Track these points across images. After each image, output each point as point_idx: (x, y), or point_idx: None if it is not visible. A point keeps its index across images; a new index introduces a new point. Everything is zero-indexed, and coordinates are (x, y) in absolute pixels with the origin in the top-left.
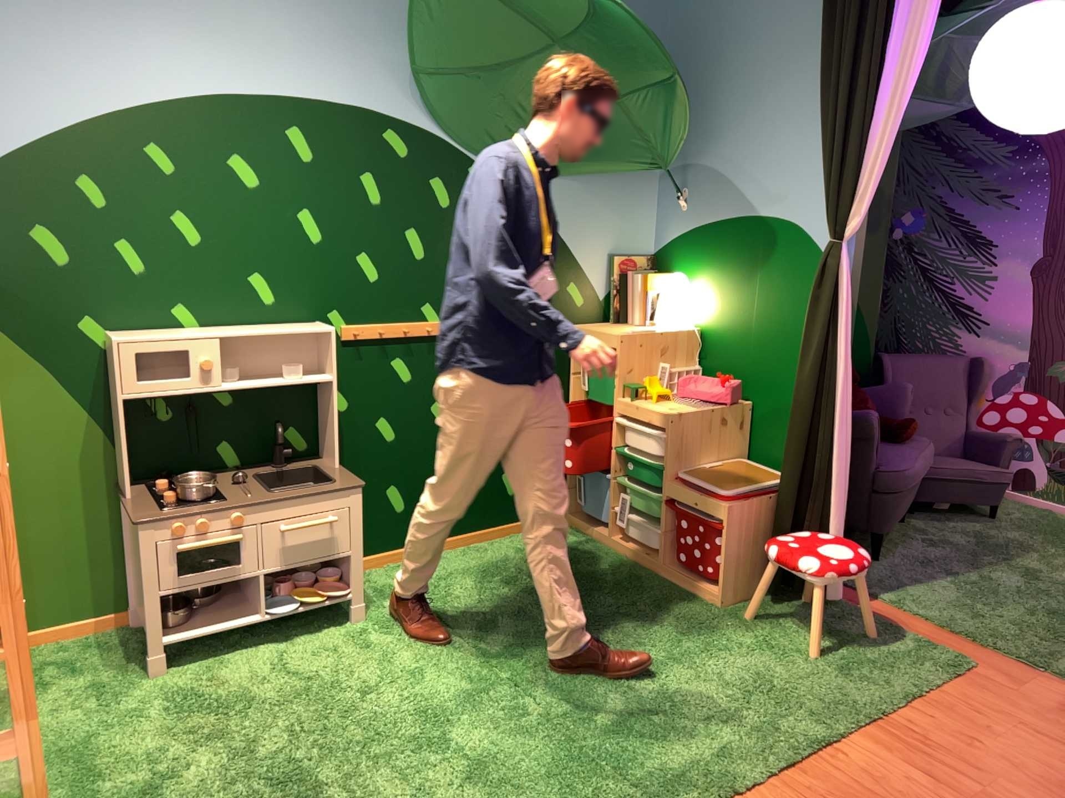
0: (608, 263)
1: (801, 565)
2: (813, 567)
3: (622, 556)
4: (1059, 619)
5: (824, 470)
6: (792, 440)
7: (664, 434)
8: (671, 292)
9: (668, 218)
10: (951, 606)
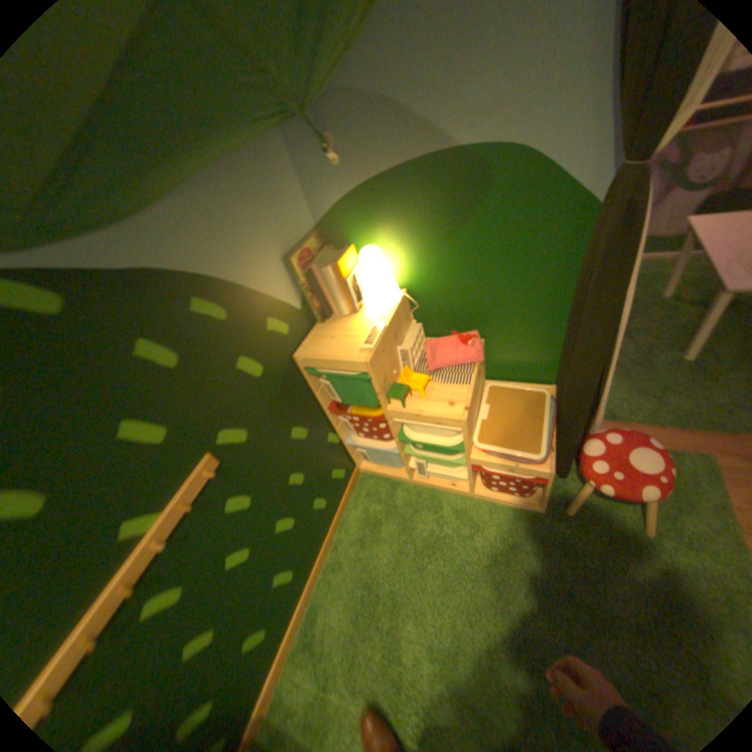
0: (287, 269)
1: (647, 501)
2: (656, 496)
3: (429, 488)
4: (687, 370)
5: (599, 390)
6: (578, 386)
7: (455, 428)
8: (371, 271)
9: (318, 179)
10: (636, 398)
